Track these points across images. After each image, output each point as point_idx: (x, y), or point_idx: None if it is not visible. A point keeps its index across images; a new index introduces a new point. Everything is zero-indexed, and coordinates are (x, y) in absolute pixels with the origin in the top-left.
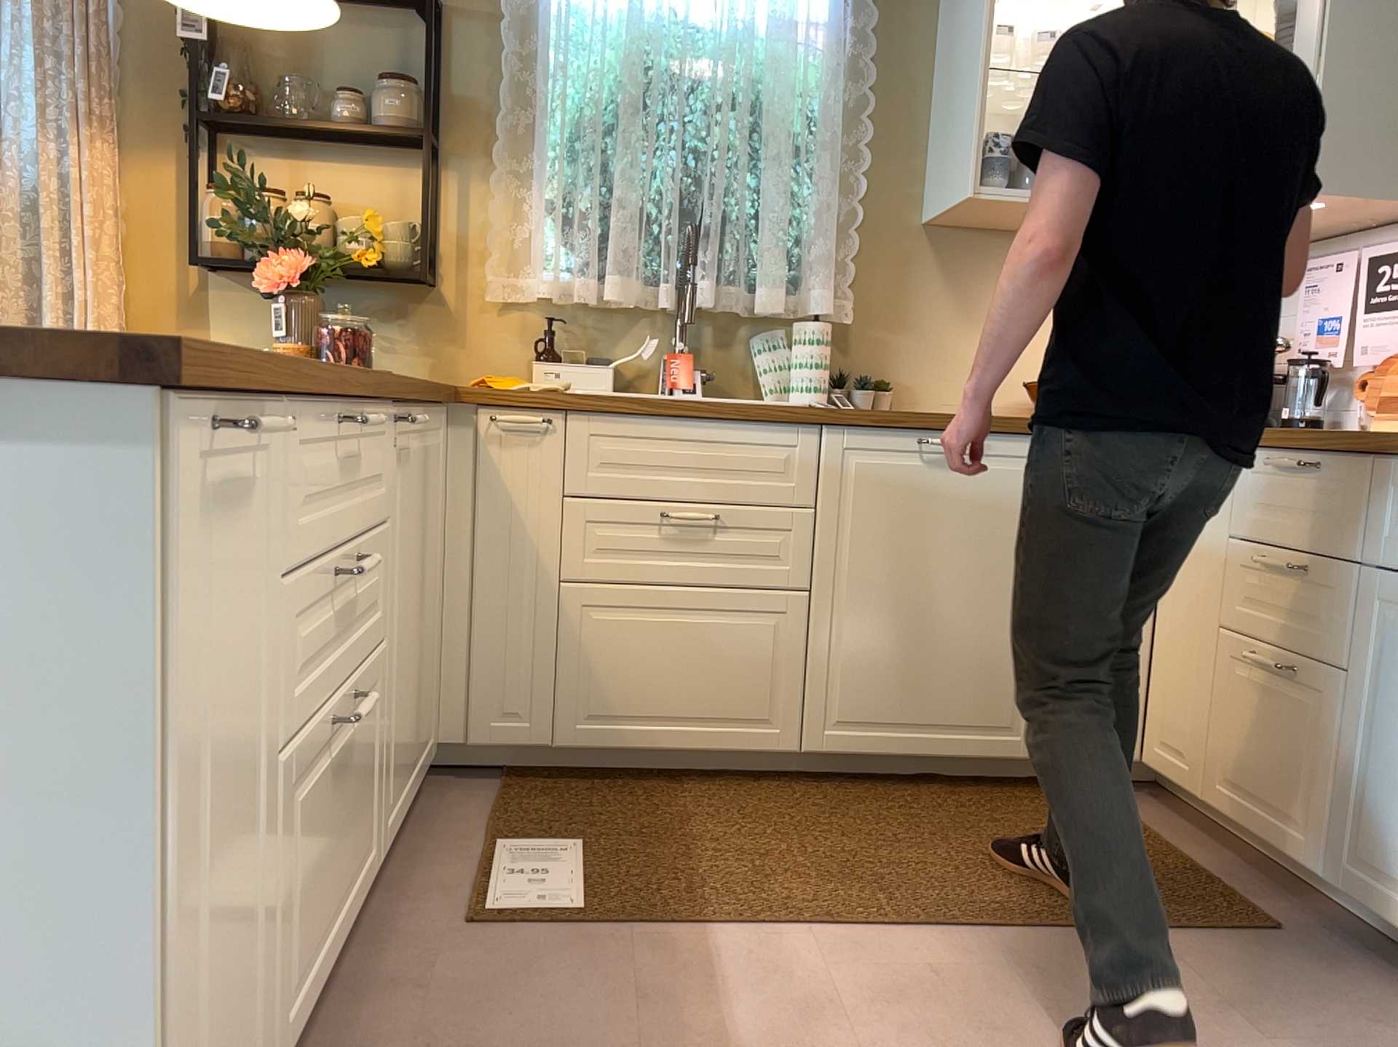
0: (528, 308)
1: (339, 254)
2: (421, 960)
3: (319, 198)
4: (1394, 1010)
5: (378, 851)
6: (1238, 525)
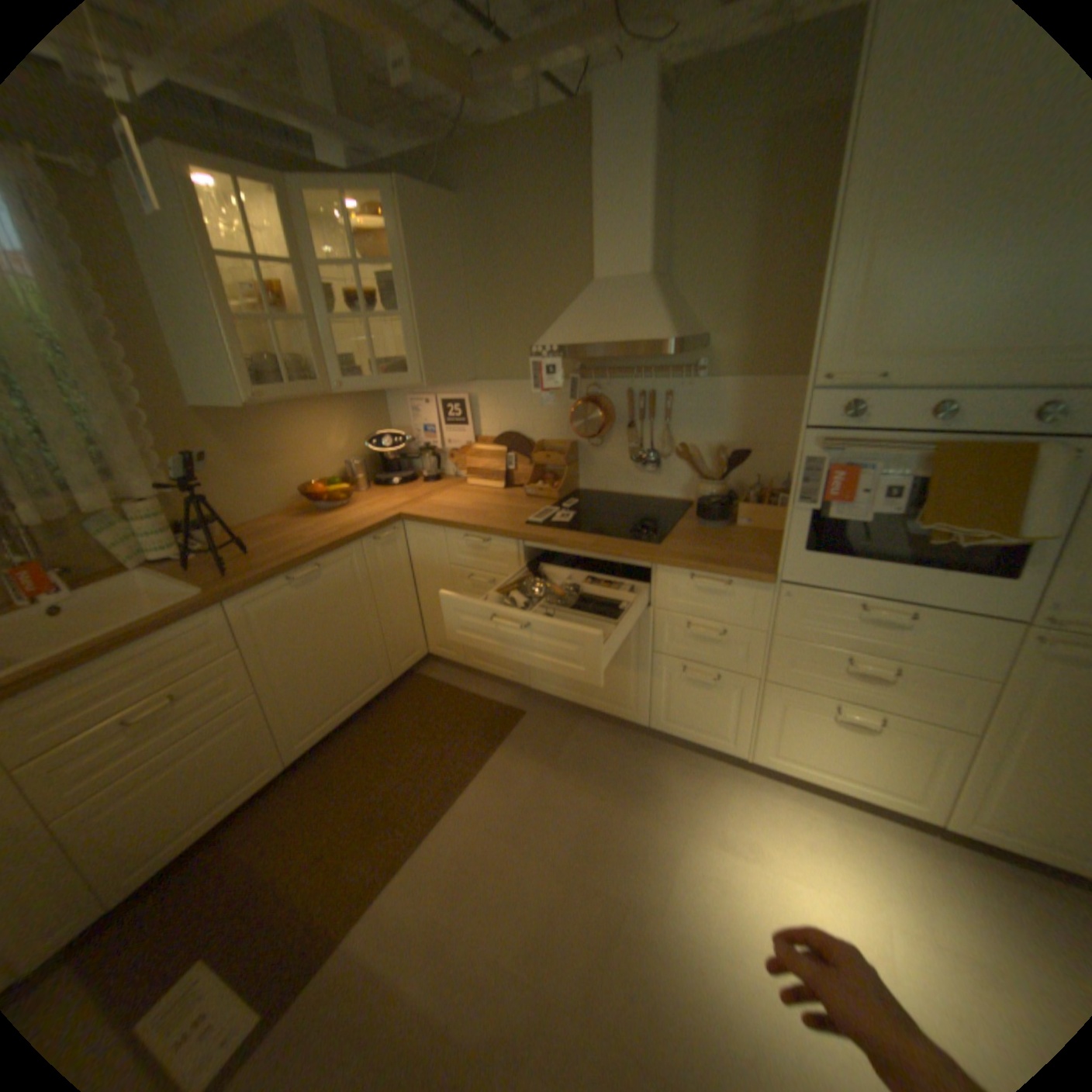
0: None
1: None
2: None
3: None
4: (572, 726)
5: None
6: (452, 560)
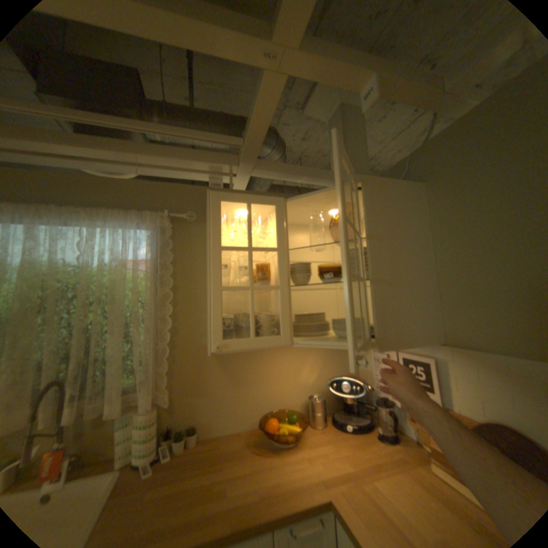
0: None
1: None
2: None
3: None
4: None
5: None
6: None
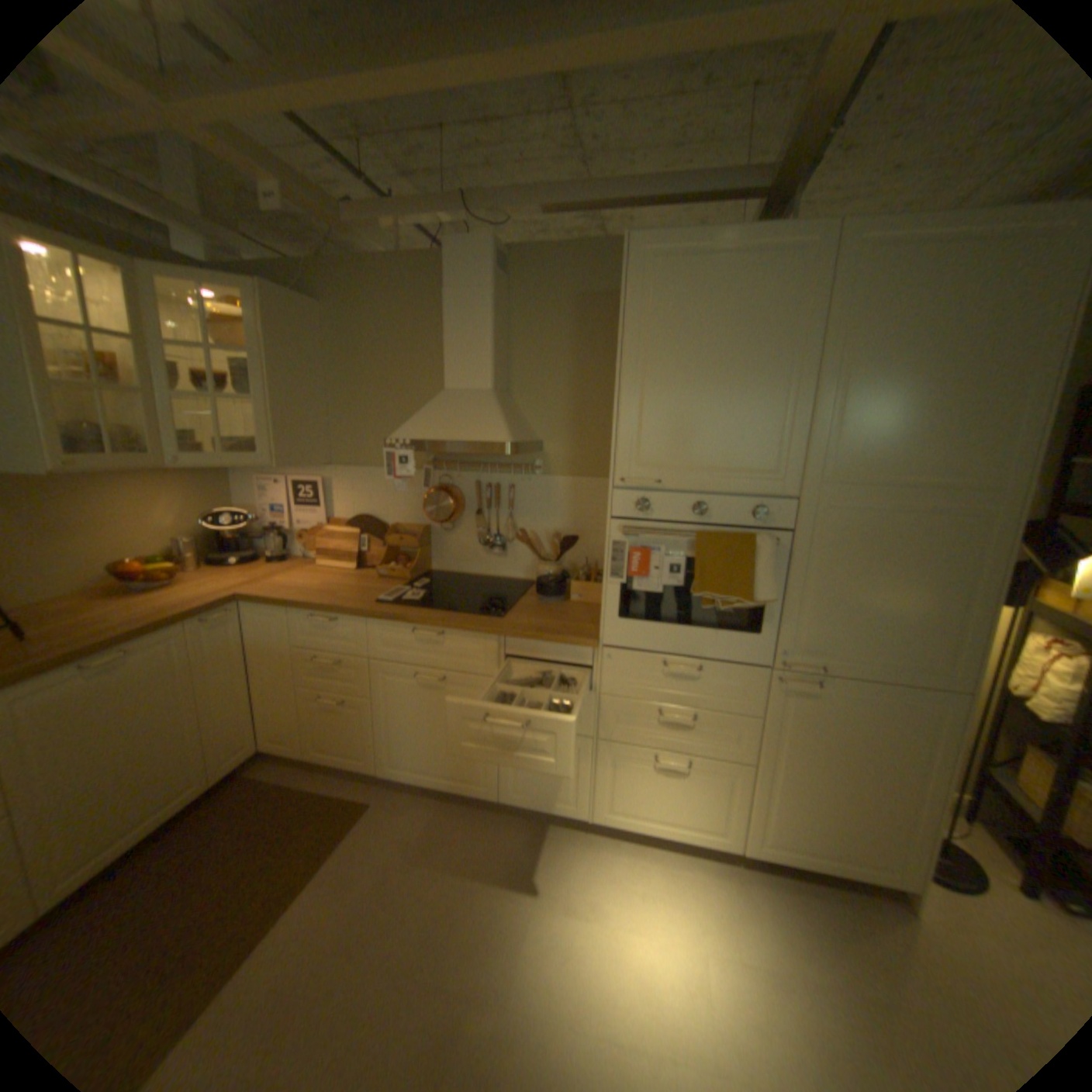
0: None
1: None
2: None
3: None
4: (420, 813)
5: None
6: (294, 641)
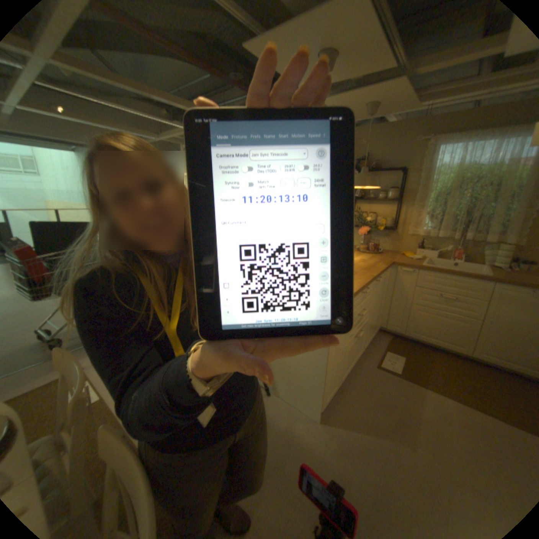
0: (418, 235)
1: (375, 226)
2: (368, 371)
3: (372, 213)
4: None
5: (363, 349)
6: None
